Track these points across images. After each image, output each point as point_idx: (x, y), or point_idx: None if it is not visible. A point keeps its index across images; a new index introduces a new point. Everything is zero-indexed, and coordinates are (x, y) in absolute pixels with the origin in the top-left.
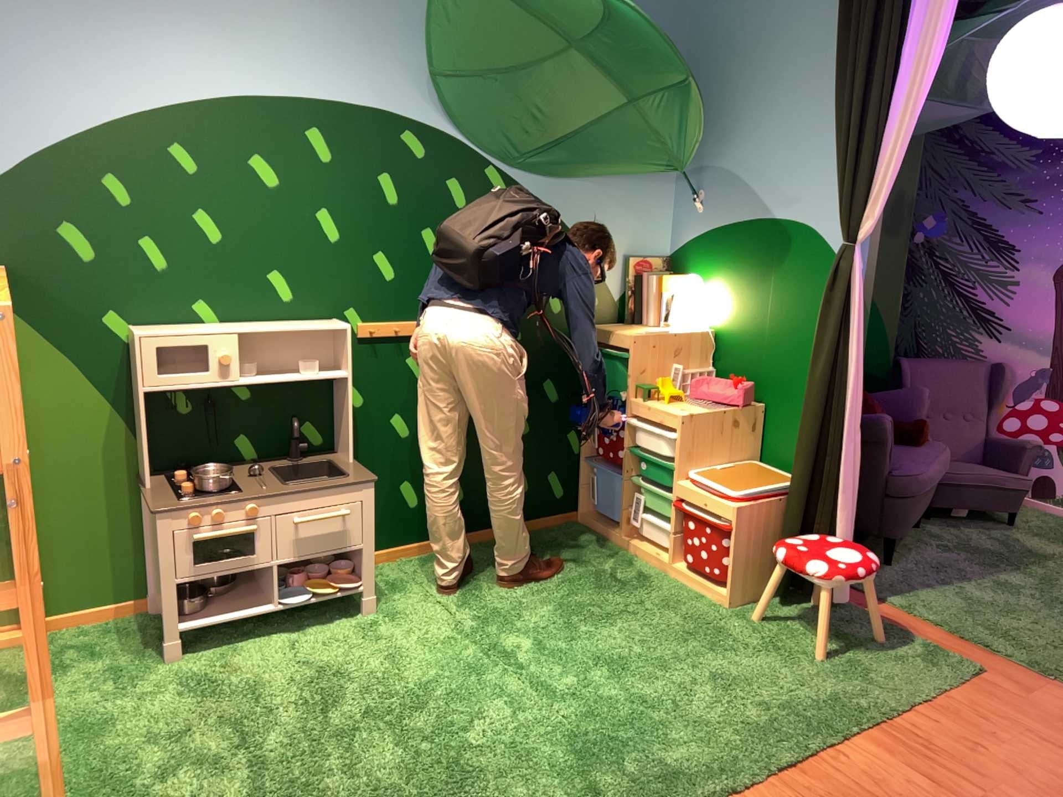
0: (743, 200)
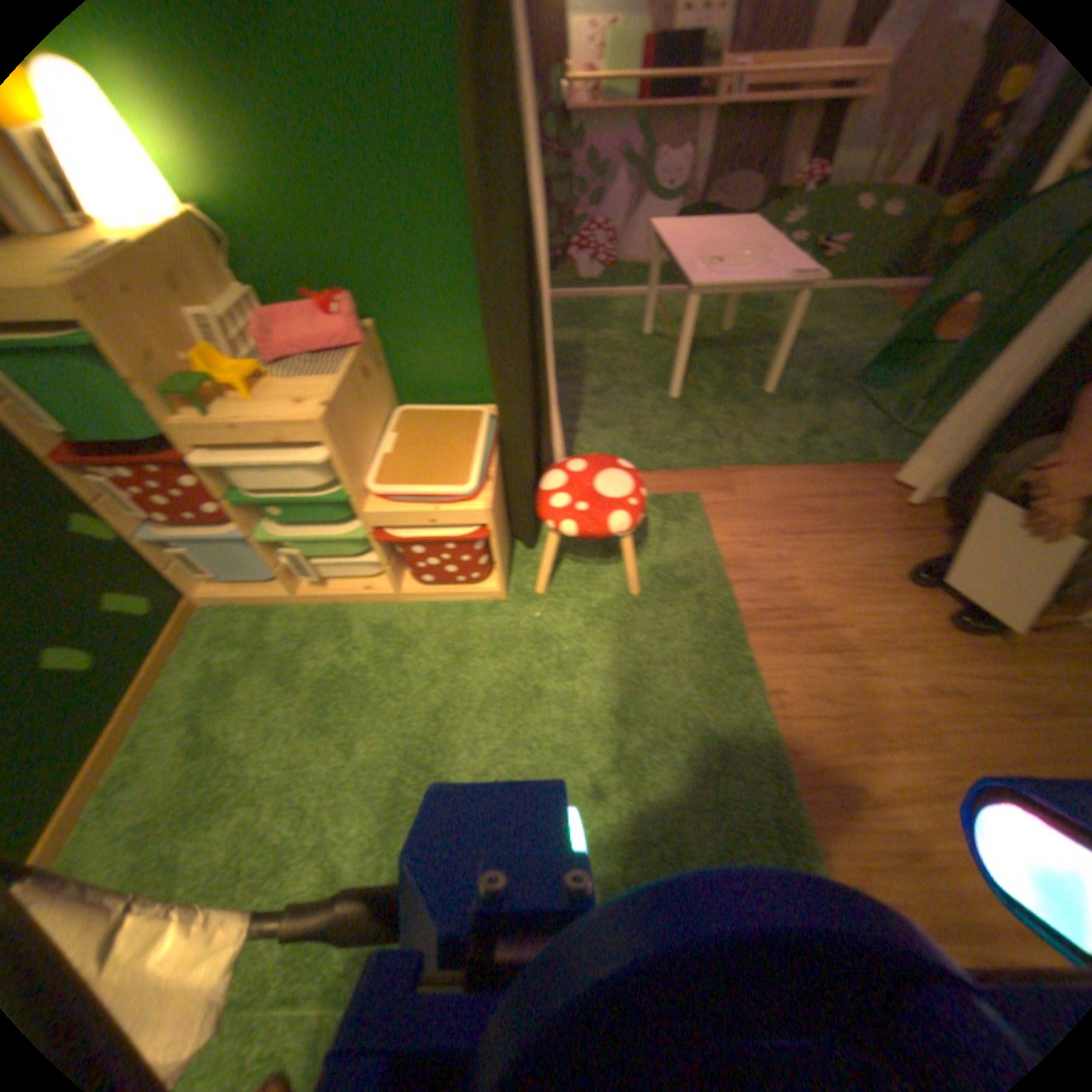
0: None
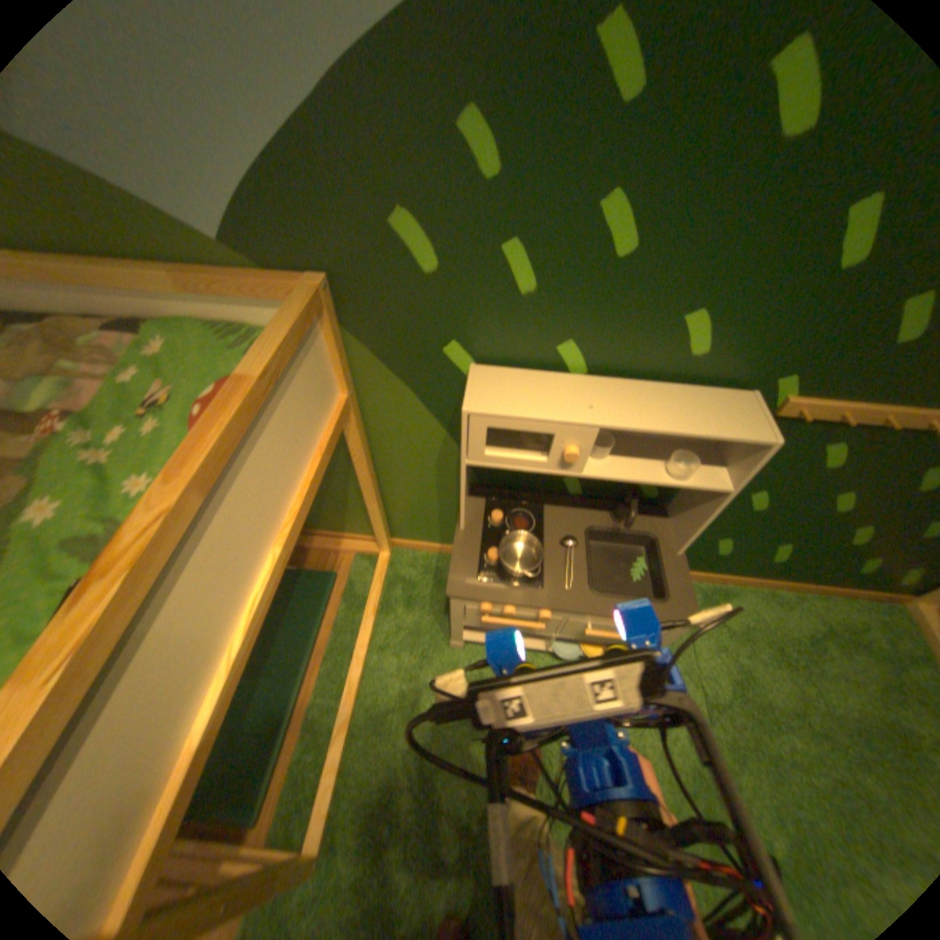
0: None
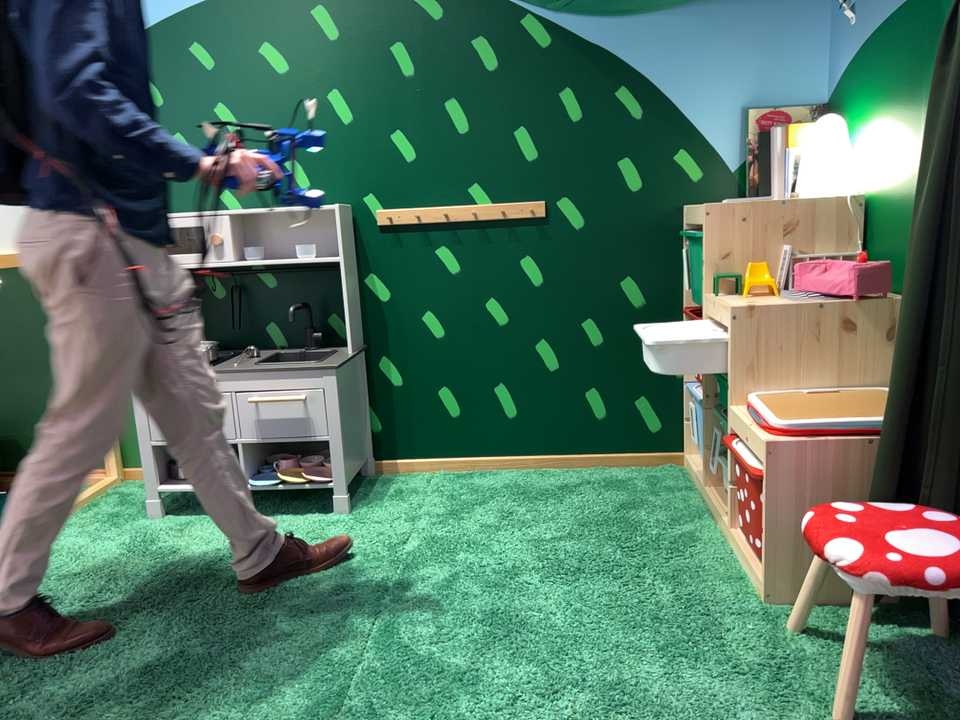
0: None
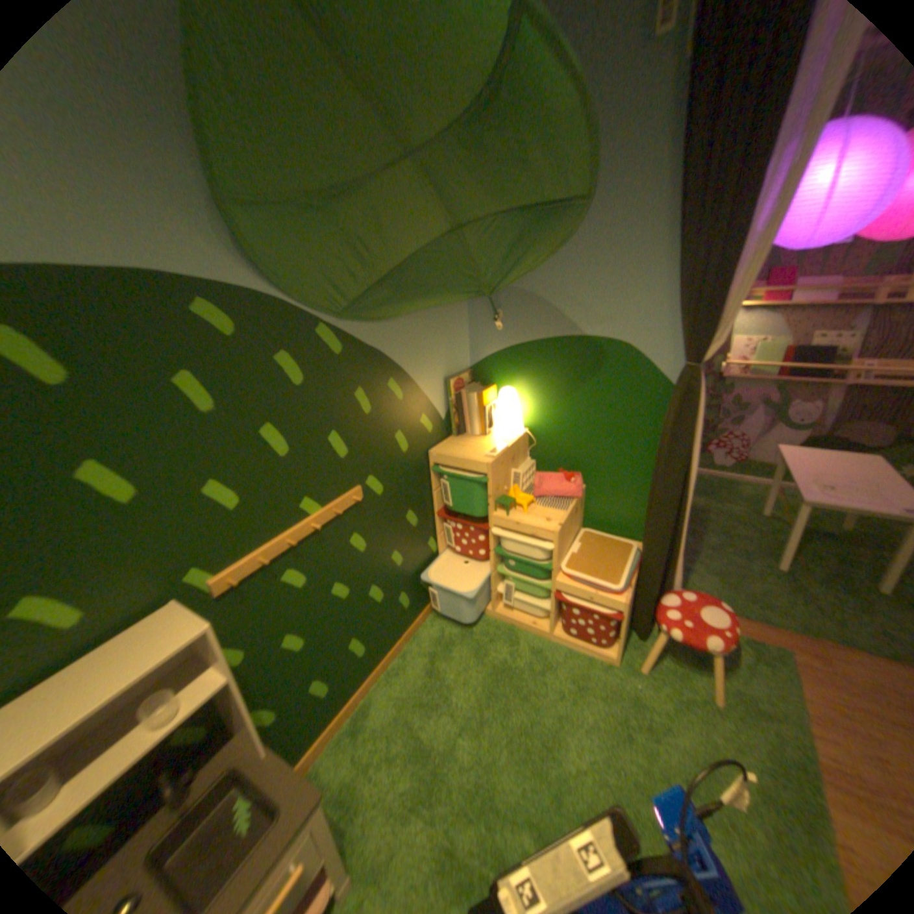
0: (554, 315)
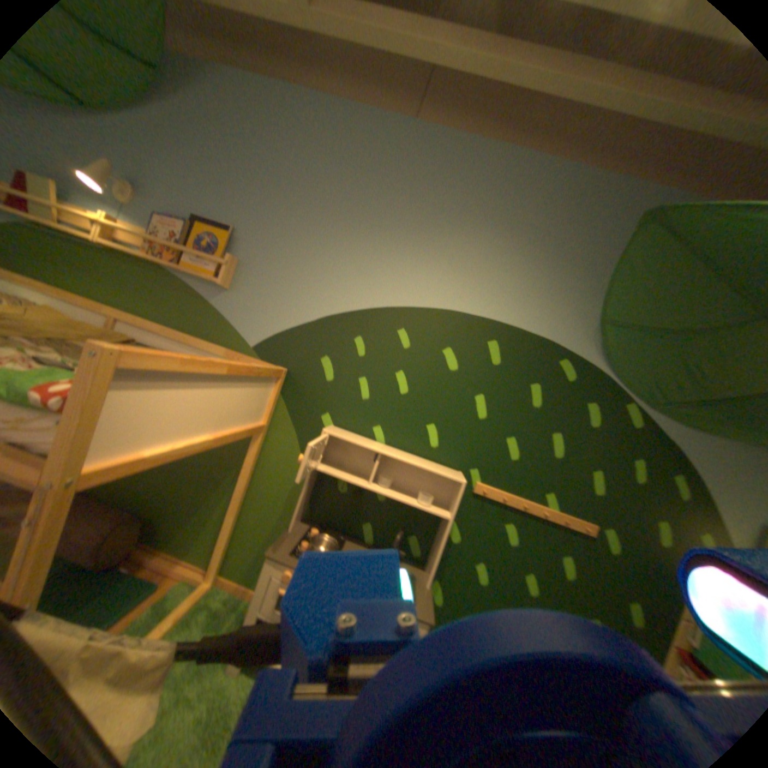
0: None
